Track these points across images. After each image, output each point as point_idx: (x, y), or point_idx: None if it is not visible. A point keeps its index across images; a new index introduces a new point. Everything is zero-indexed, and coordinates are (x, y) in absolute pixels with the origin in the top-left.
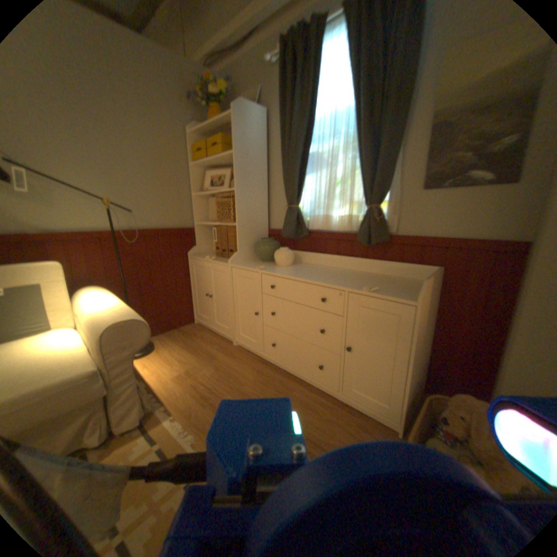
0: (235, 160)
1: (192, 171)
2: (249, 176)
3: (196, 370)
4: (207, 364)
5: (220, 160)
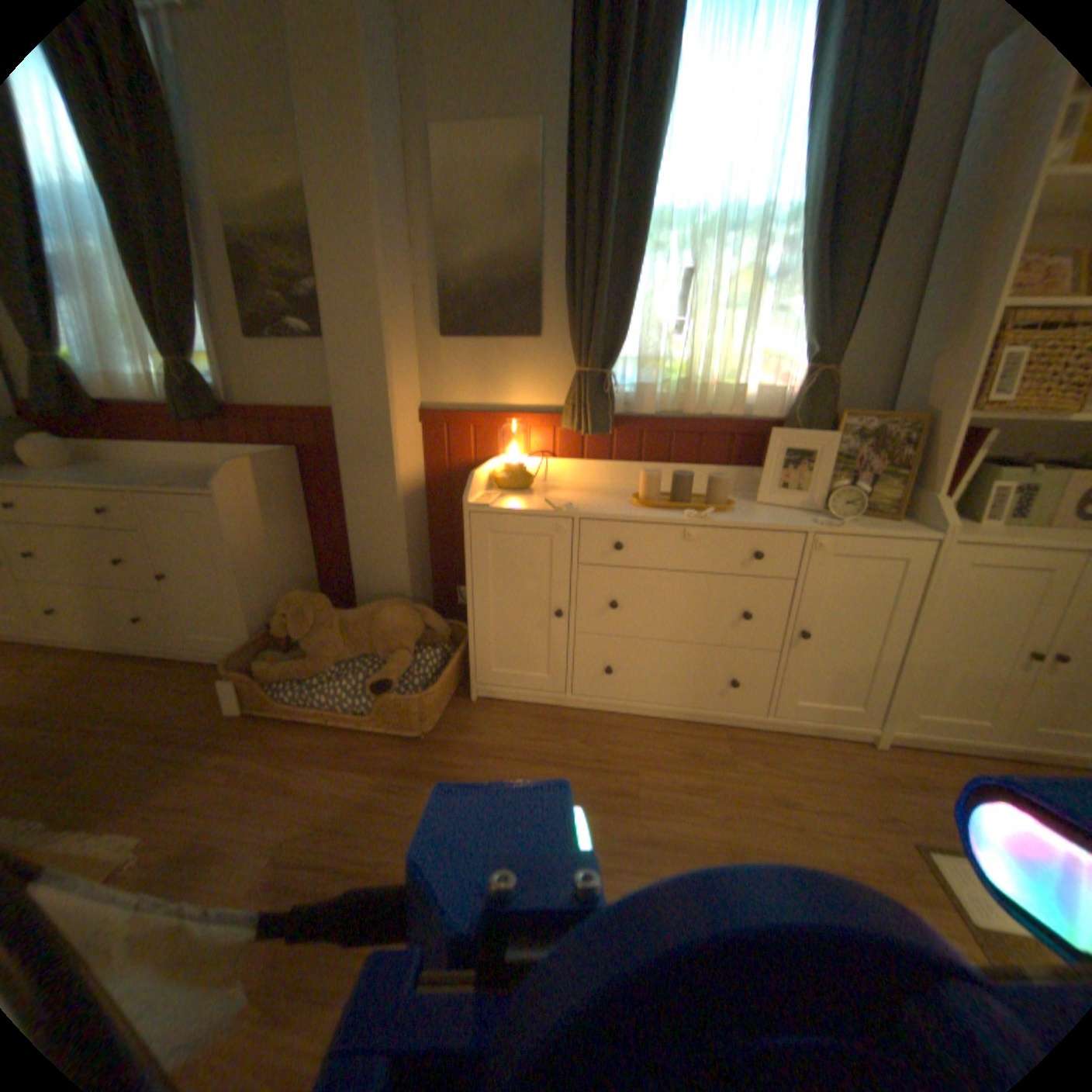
0: None
1: None
2: None
3: None
4: None
5: None
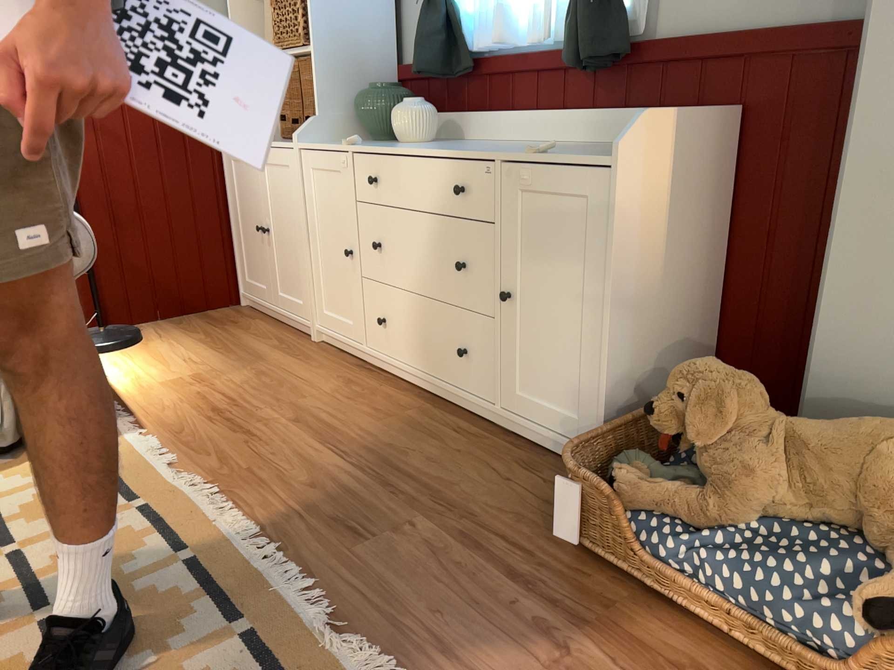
0: None
1: None
2: None
3: (215, 373)
4: (242, 366)
5: None
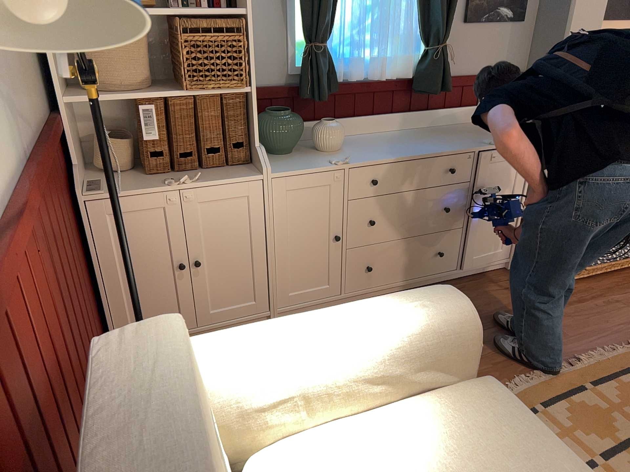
0: None
1: None
2: None
3: None
4: None
5: None
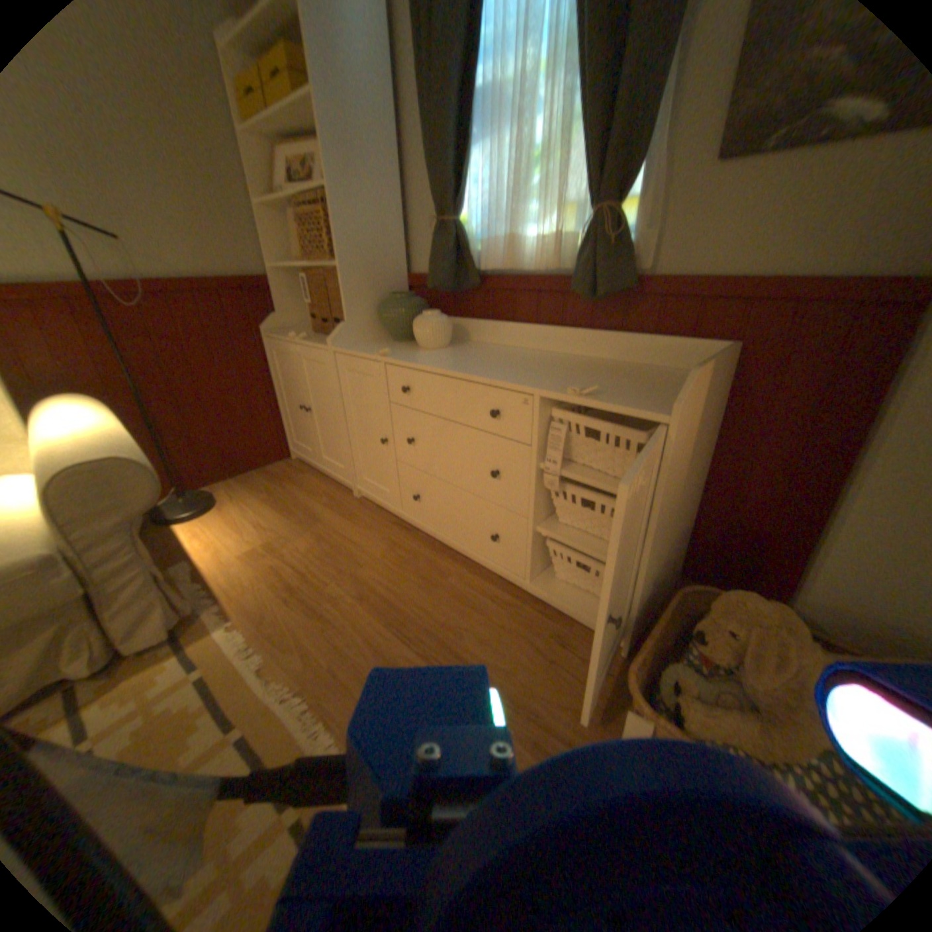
0: (318, 112)
1: (244, 148)
2: (356, 153)
3: (283, 541)
4: (304, 531)
5: (297, 118)
